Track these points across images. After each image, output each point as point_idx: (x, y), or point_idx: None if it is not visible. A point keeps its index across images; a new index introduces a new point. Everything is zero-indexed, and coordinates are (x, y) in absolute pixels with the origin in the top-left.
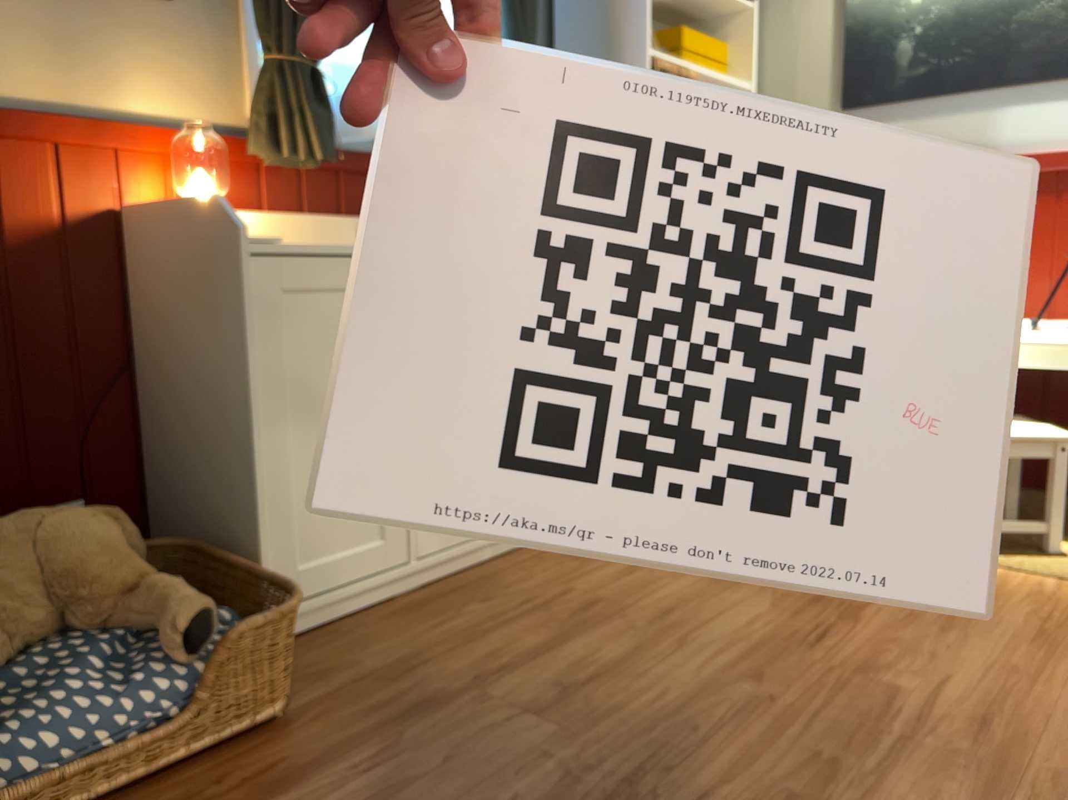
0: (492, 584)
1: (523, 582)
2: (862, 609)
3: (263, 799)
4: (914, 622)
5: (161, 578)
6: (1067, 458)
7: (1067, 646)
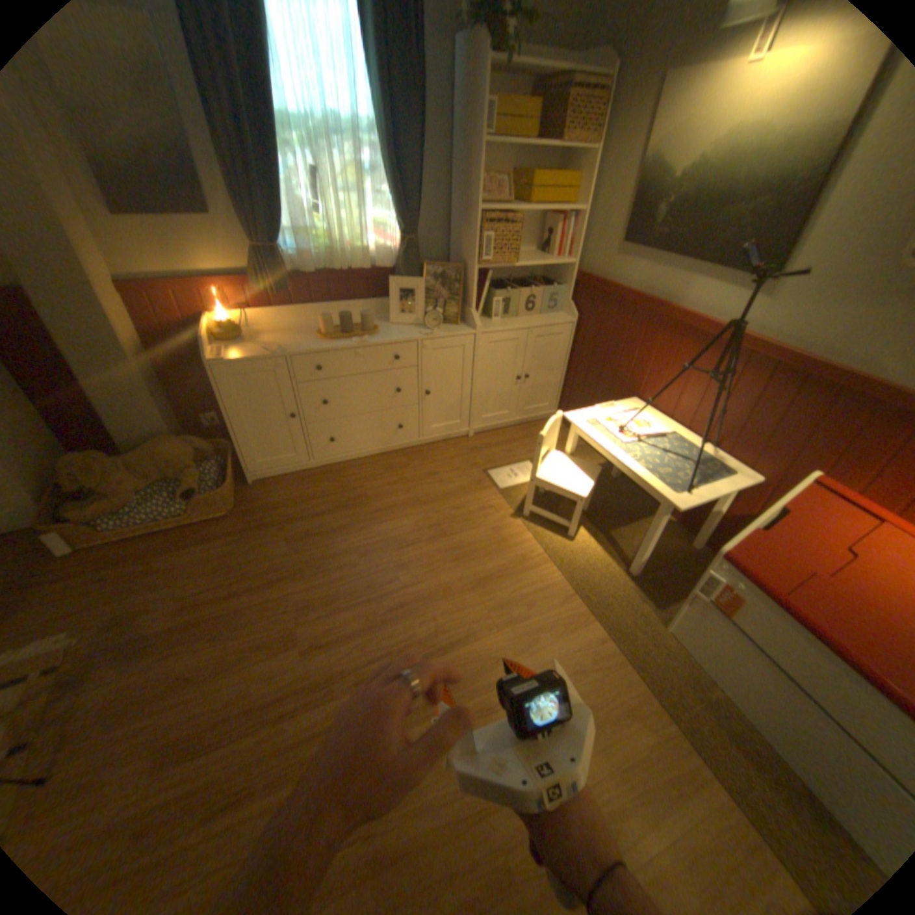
0: (342, 474)
1: (353, 476)
2: (443, 537)
3: (200, 543)
4: (452, 551)
5: (191, 470)
6: (581, 505)
7: (486, 587)
